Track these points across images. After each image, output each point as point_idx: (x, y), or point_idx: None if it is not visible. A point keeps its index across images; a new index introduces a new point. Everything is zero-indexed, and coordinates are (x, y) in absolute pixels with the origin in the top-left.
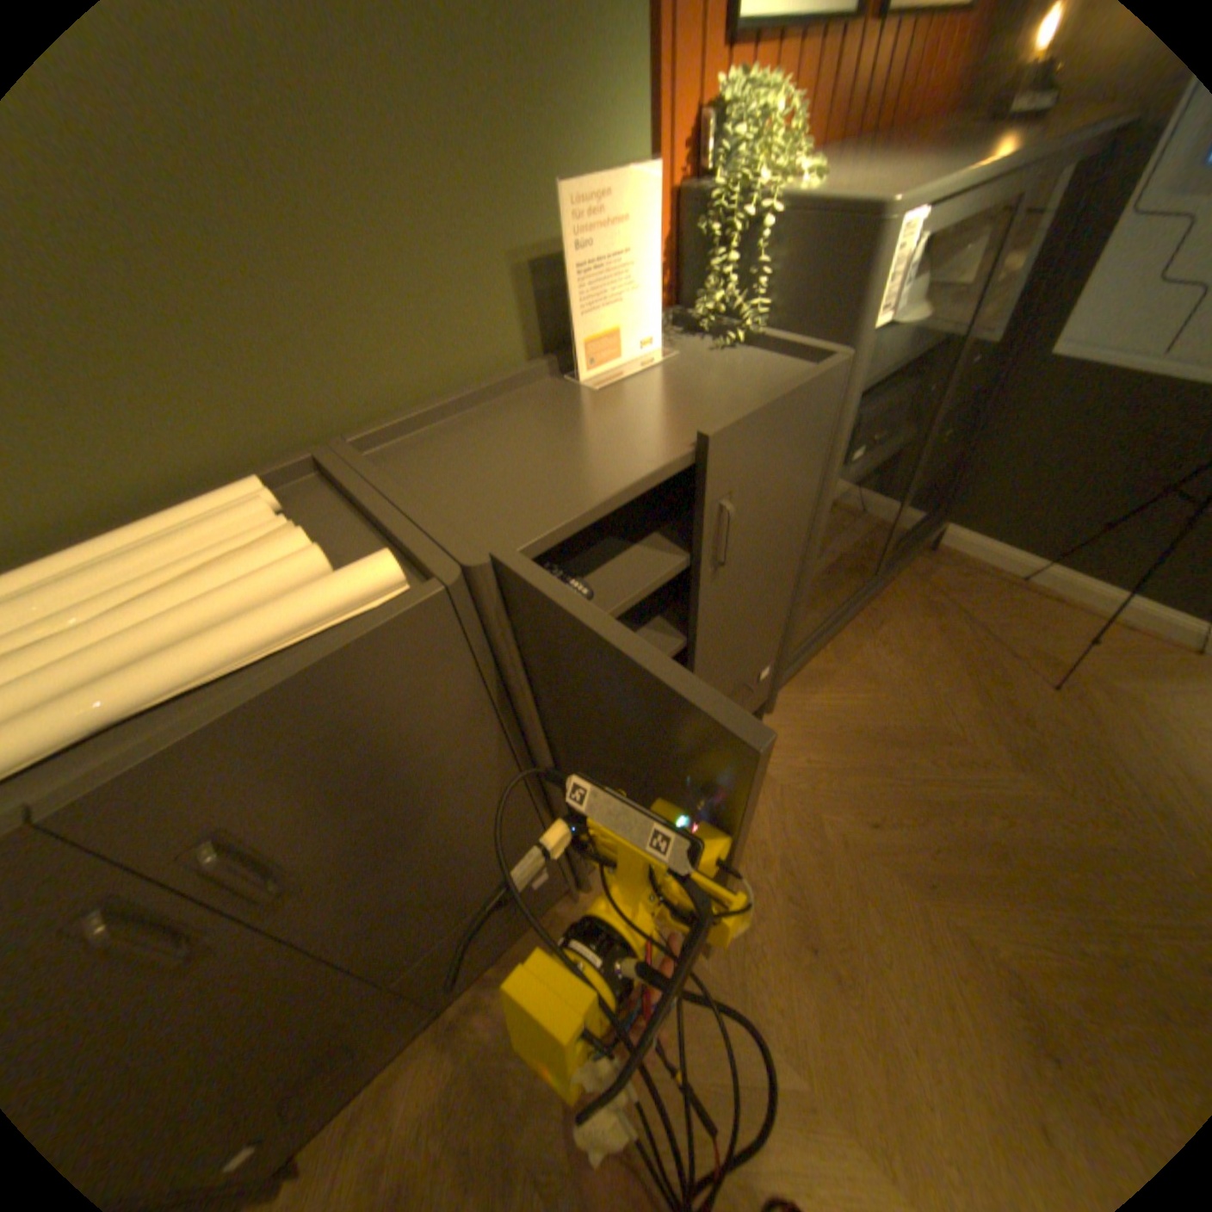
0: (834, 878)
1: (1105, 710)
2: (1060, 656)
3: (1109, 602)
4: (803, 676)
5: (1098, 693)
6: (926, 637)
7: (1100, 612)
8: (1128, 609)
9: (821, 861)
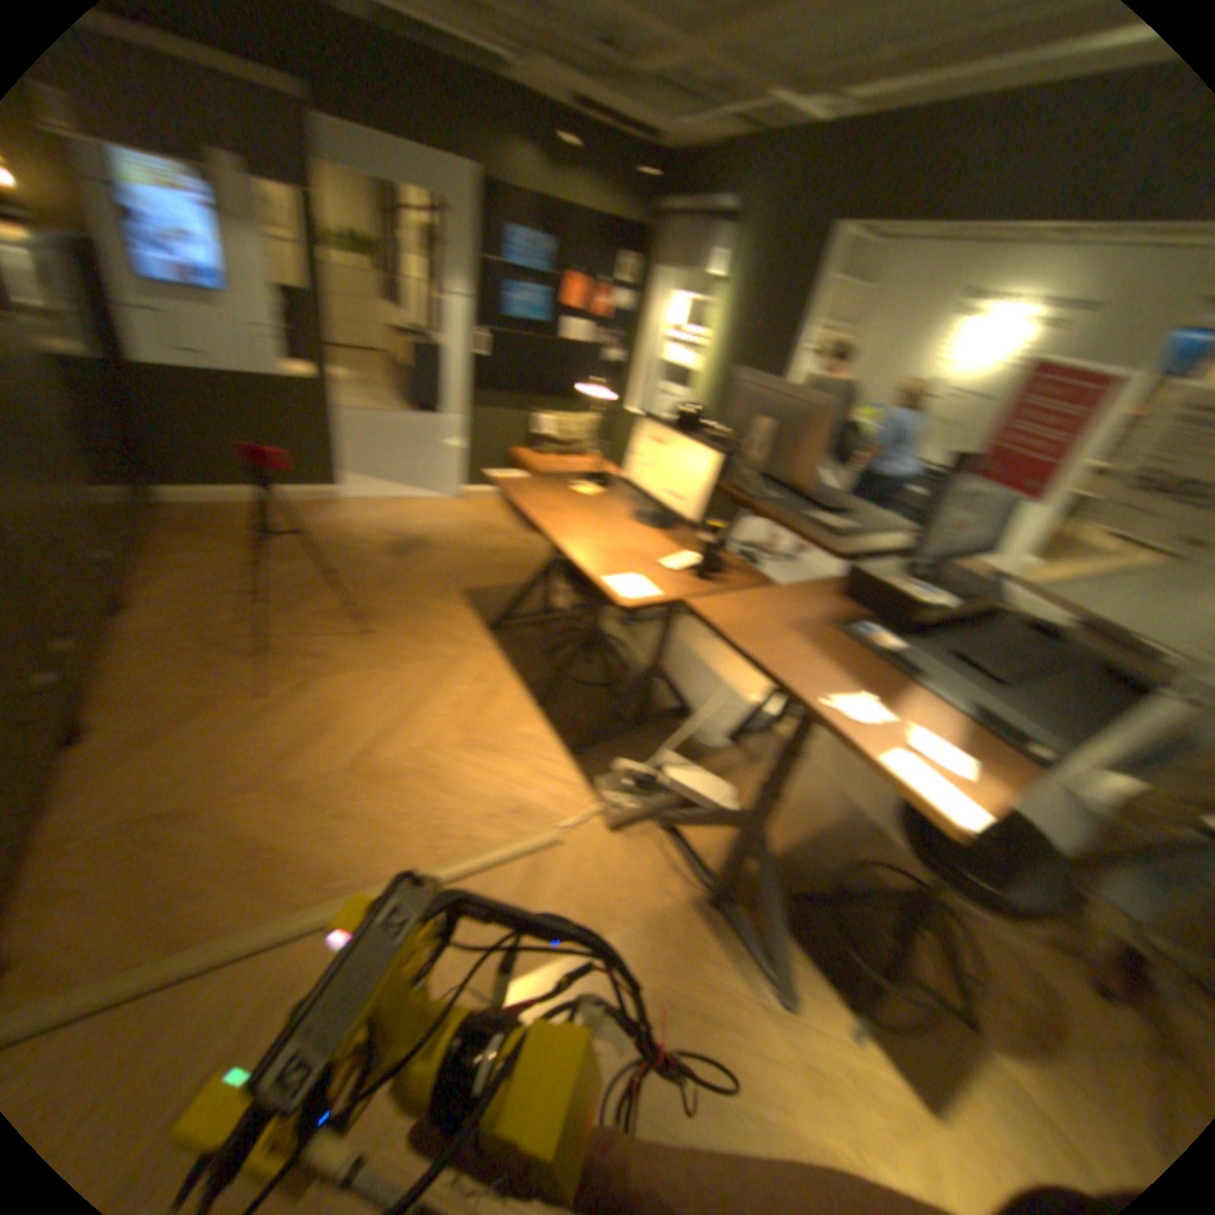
0: (249, 632)
1: (311, 531)
2: (278, 522)
3: (281, 494)
4: (143, 584)
5: (303, 527)
6: (205, 540)
7: (281, 501)
8: (291, 494)
9: (236, 632)
